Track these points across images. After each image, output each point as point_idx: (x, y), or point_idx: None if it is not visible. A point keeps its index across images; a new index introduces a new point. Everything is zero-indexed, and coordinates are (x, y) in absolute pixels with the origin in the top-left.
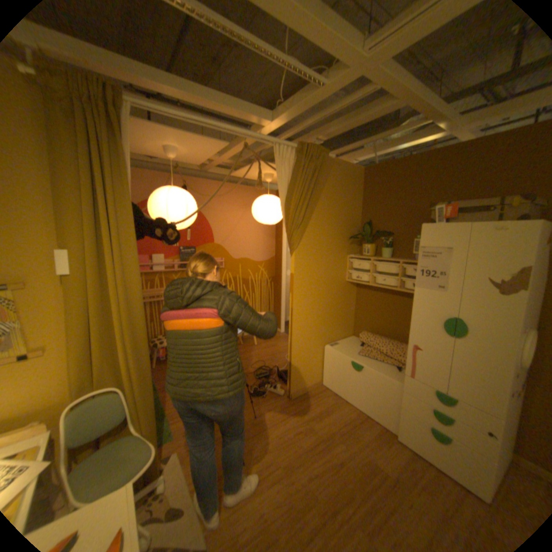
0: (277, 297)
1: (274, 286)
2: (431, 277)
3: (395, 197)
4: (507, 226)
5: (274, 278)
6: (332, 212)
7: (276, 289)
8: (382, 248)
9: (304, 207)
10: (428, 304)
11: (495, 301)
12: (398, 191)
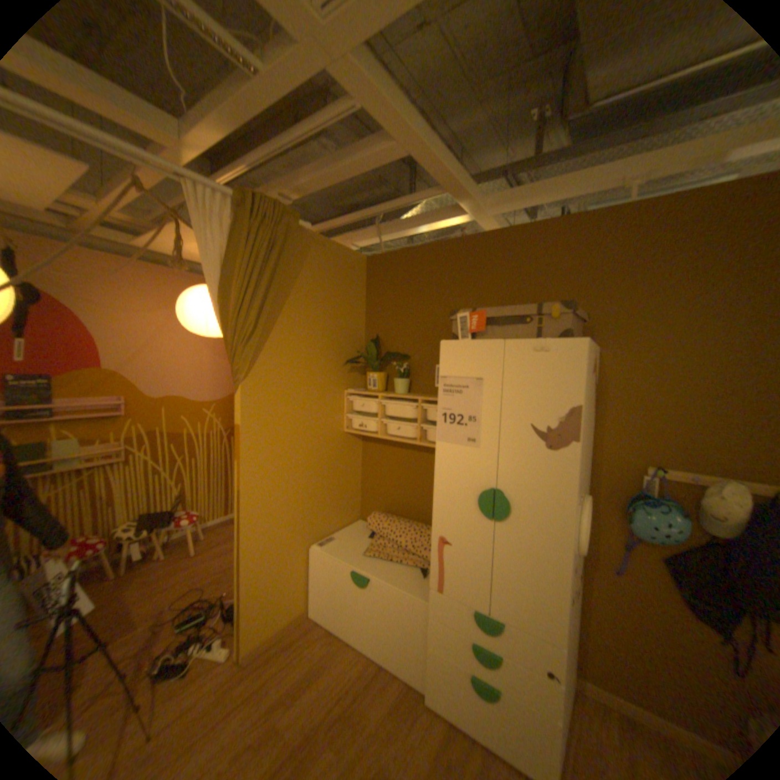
0: None
1: None
2: (457, 425)
3: (409, 303)
4: (548, 346)
5: None
6: (315, 319)
7: None
8: (395, 379)
9: (258, 305)
10: (456, 468)
11: (541, 460)
12: (413, 295)
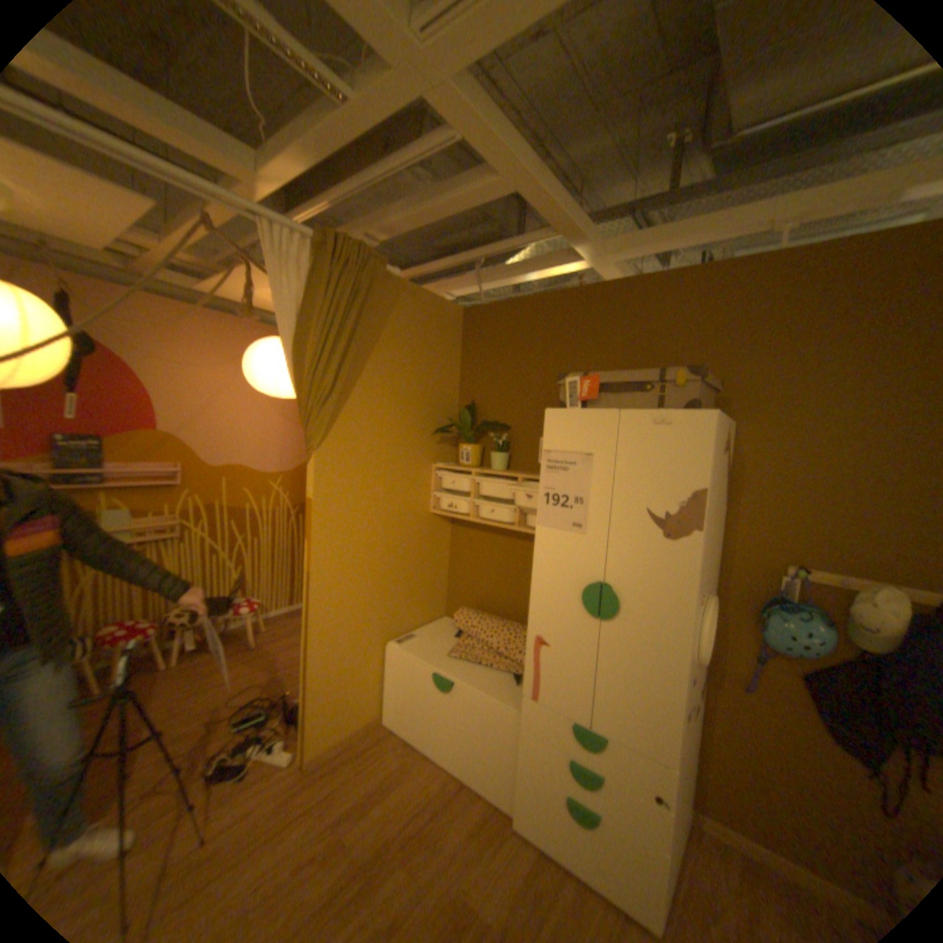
0: None
1: None
2: (562, 507)
3: (512, 364)
4: (670, 419)
5: None
6: (402, 380)
7: None
8: (492, 453)
9: (337, 363)
10: (558, 558)
11: (658, 551)
12: (517, 355)
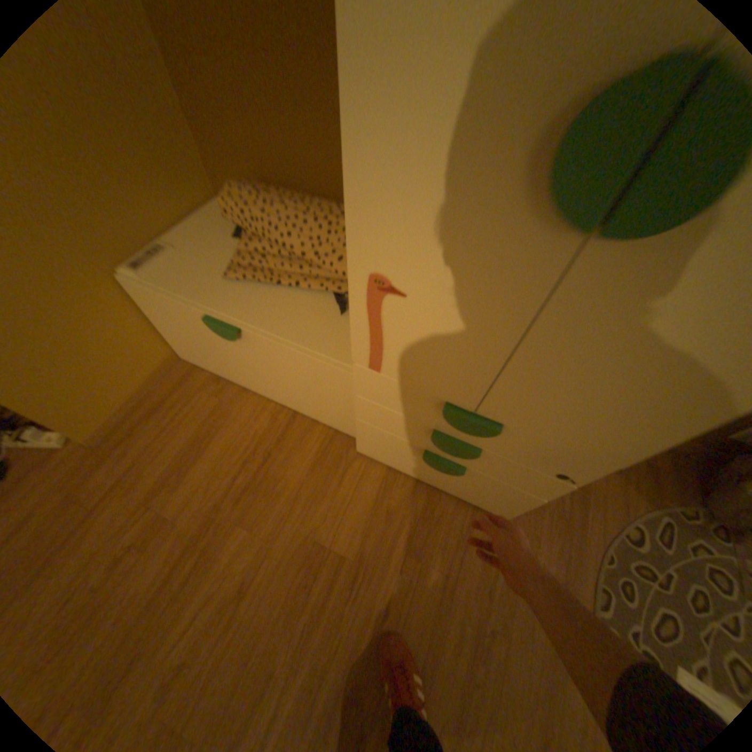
0: None
1: None
2: None
3: None
4: None
5: None
6: None
7: None
8: None
9: None
10: None
11: None
12: None
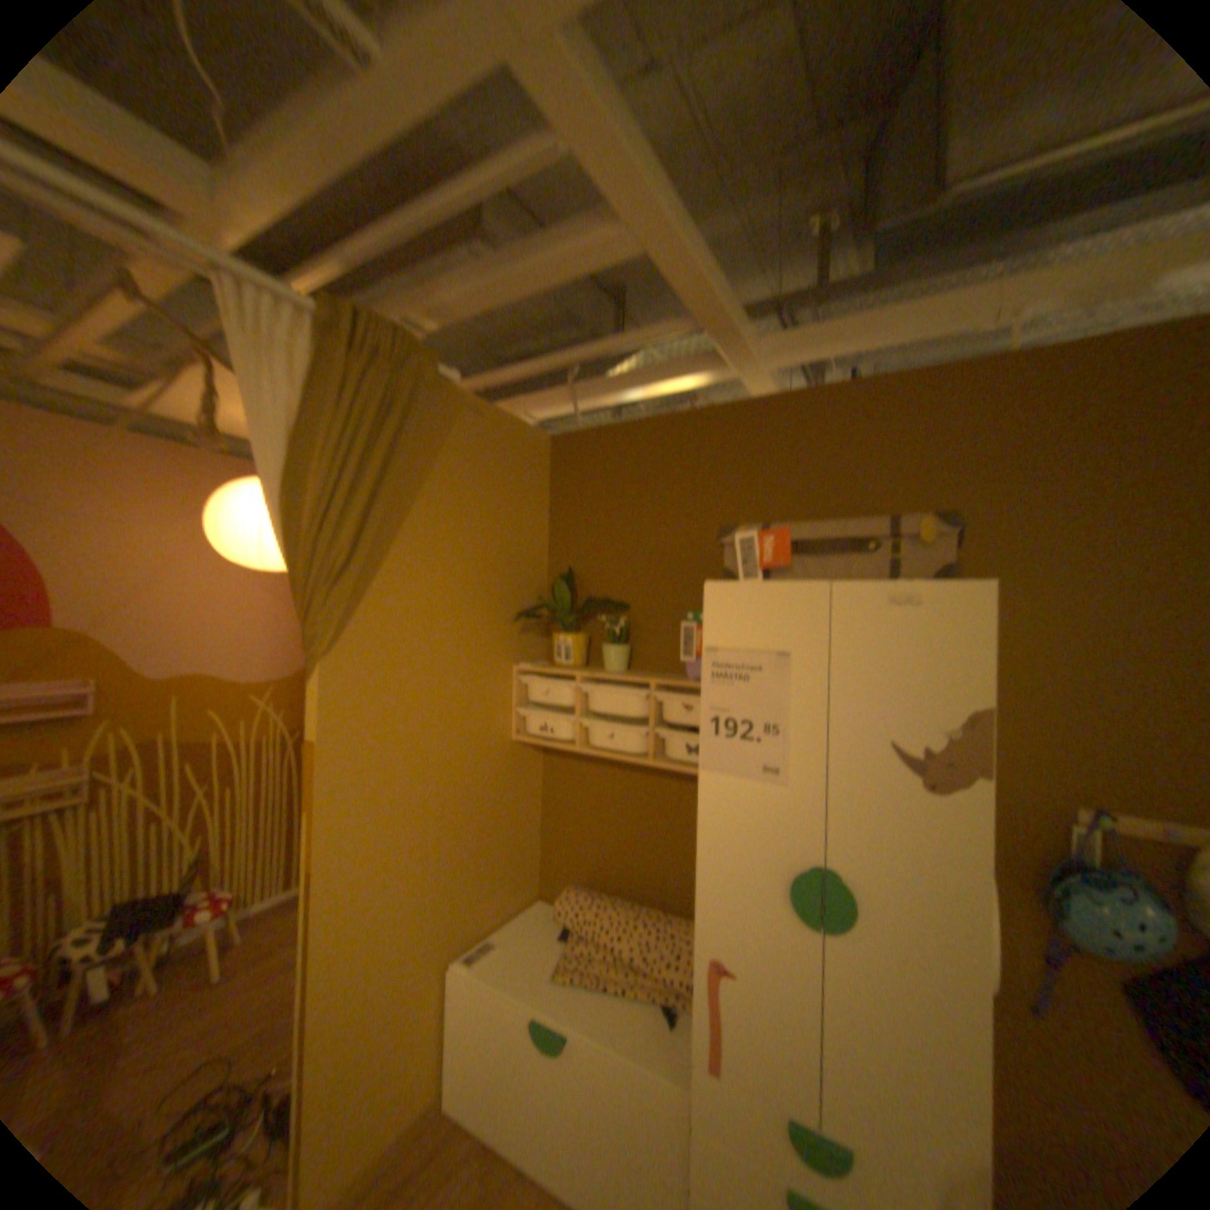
0: None
1: None
2: (743, 742)
3: (628, 515)
4: (919, 596)
5: None
6: (464, 541)
7: None
8: (605, 646)
9: (359, 516)
10: (741, 826)
11: (917, 815)
12: (635, 502)
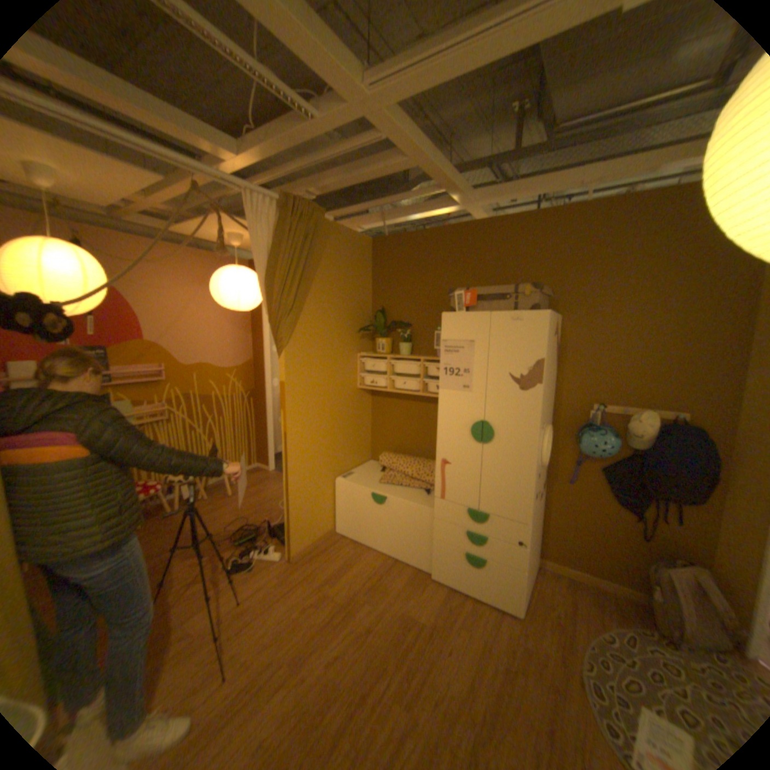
0: (260, 420)
1: (255, 403)
2: (455, 376)
3: (410, 280)
4: (522, 317)
5: (254, 391)
6: (334, 295)
7: (258, 407)
8: (400, 343)
9: (295, 286)
10: (454, 408)
11: (516, 398)
12: (414, 273)
